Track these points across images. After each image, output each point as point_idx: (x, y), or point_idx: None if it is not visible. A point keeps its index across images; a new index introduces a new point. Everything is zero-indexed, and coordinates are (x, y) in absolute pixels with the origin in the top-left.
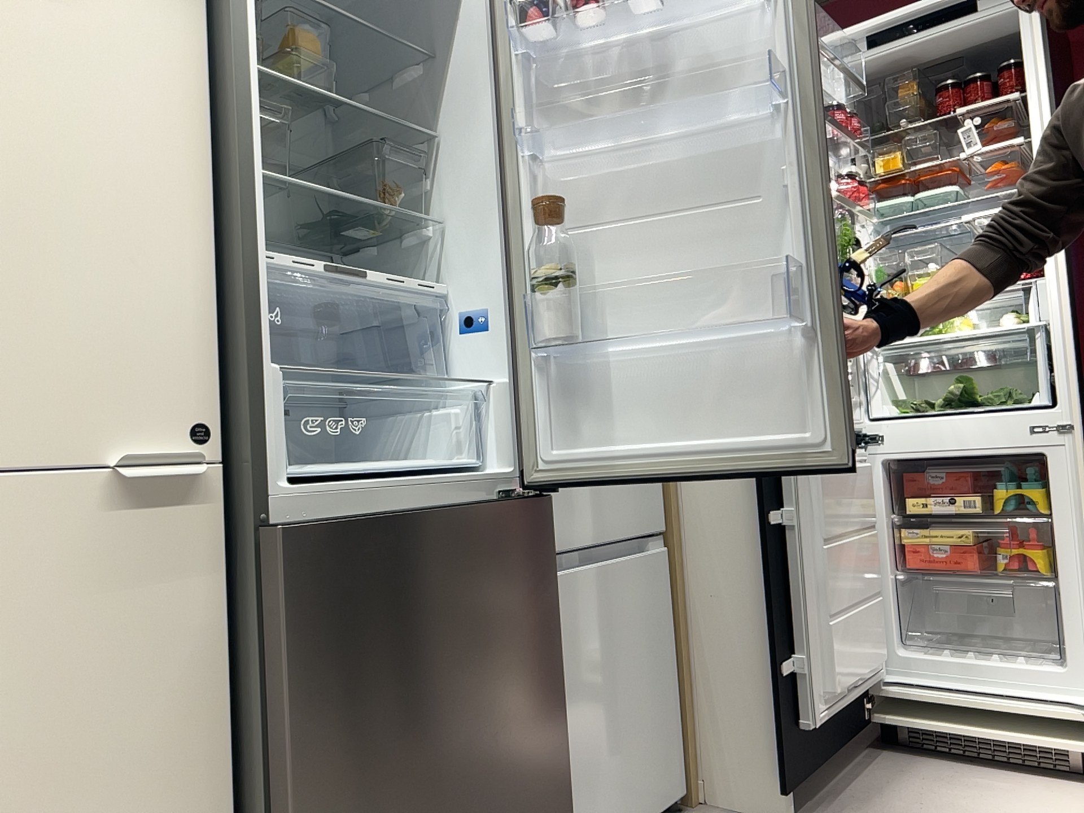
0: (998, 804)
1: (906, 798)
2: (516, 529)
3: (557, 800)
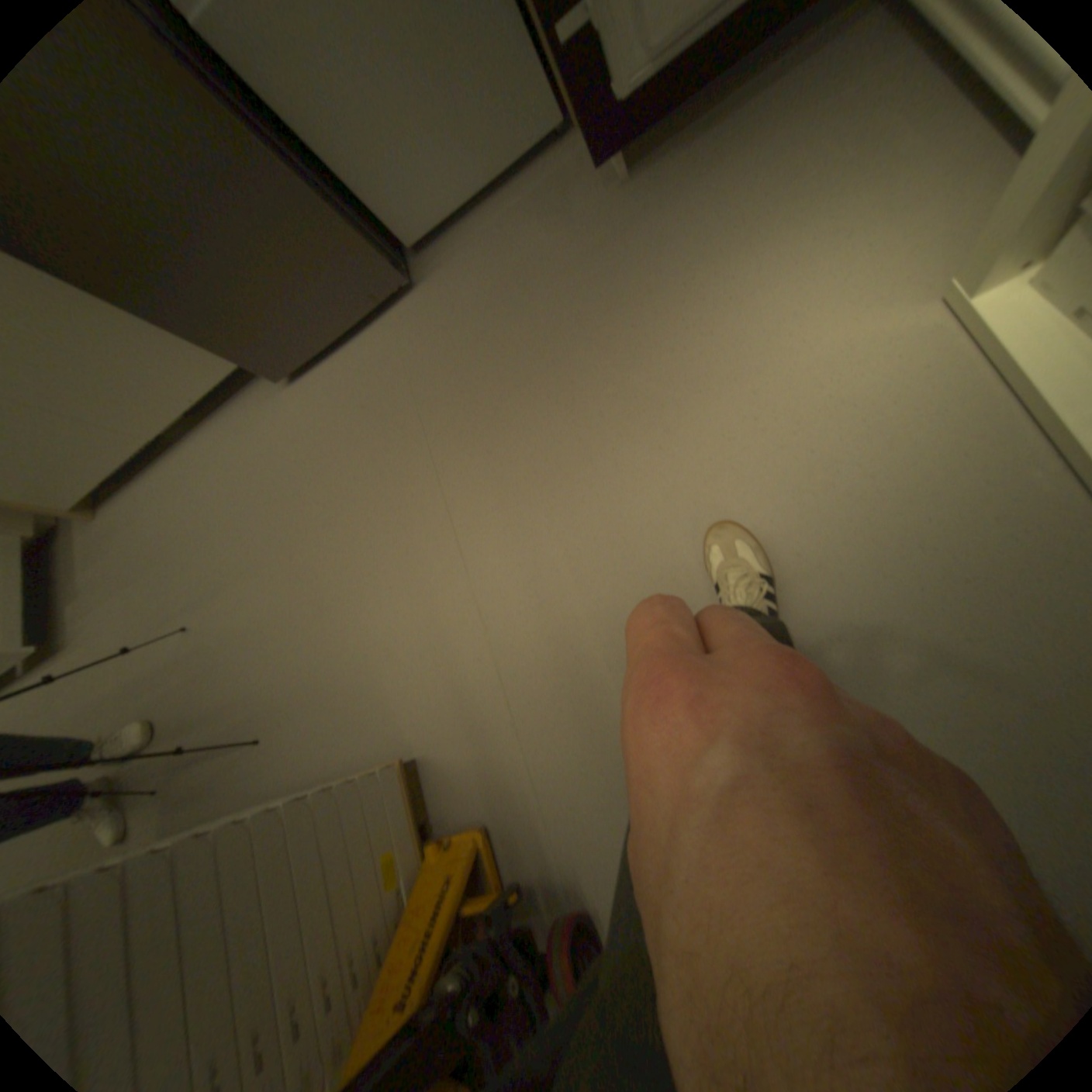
0: (841, 180)
1: (760, 149)
2: None
3: (341, 229)
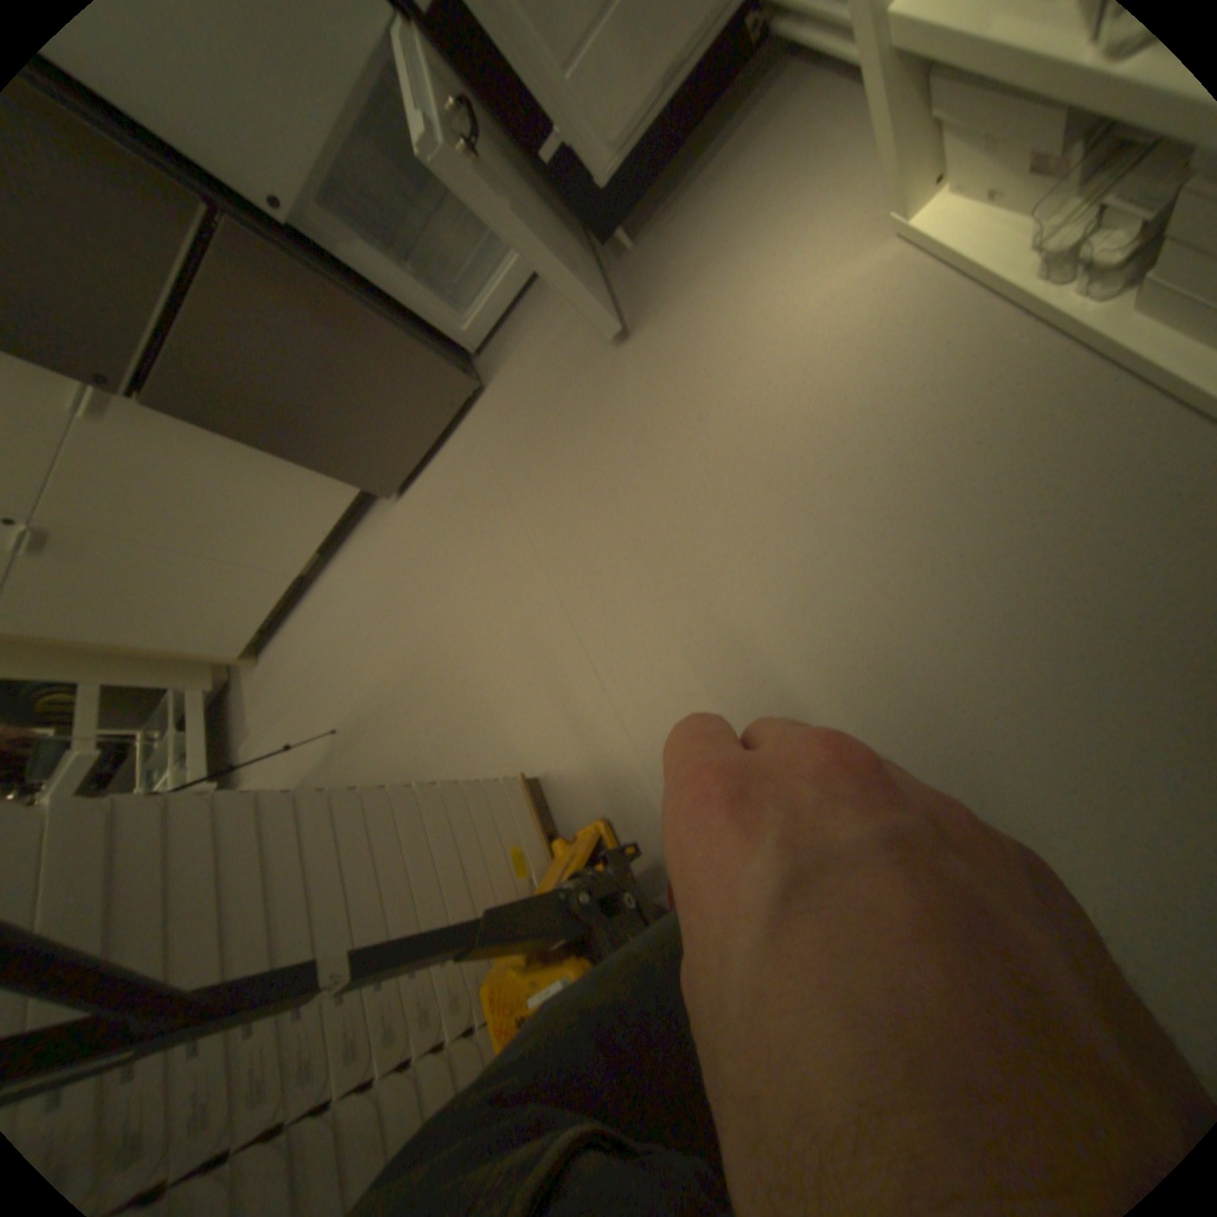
0: (795, 183)
1: (728, 186)
2: (228, 272)
3: (419, 352)
